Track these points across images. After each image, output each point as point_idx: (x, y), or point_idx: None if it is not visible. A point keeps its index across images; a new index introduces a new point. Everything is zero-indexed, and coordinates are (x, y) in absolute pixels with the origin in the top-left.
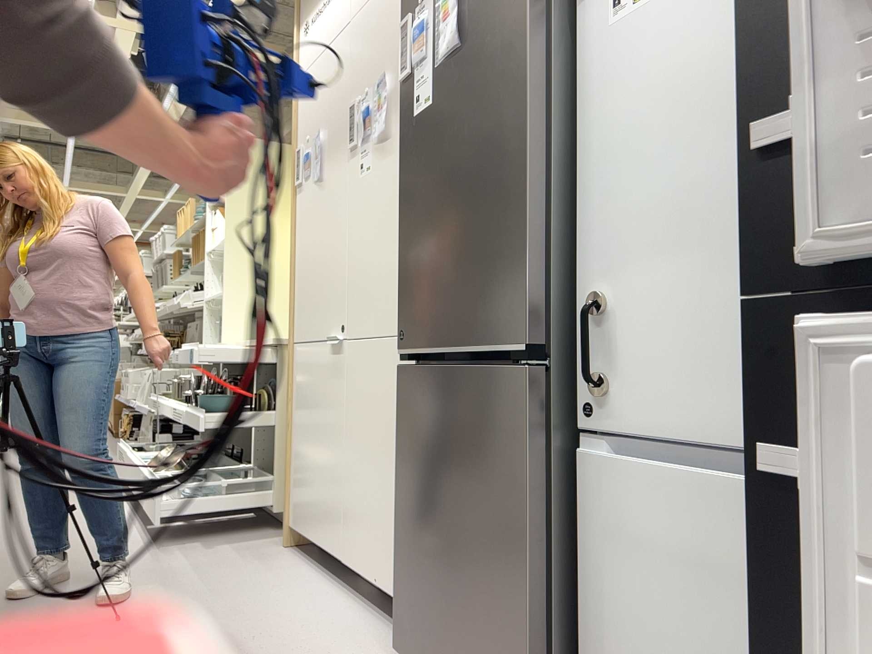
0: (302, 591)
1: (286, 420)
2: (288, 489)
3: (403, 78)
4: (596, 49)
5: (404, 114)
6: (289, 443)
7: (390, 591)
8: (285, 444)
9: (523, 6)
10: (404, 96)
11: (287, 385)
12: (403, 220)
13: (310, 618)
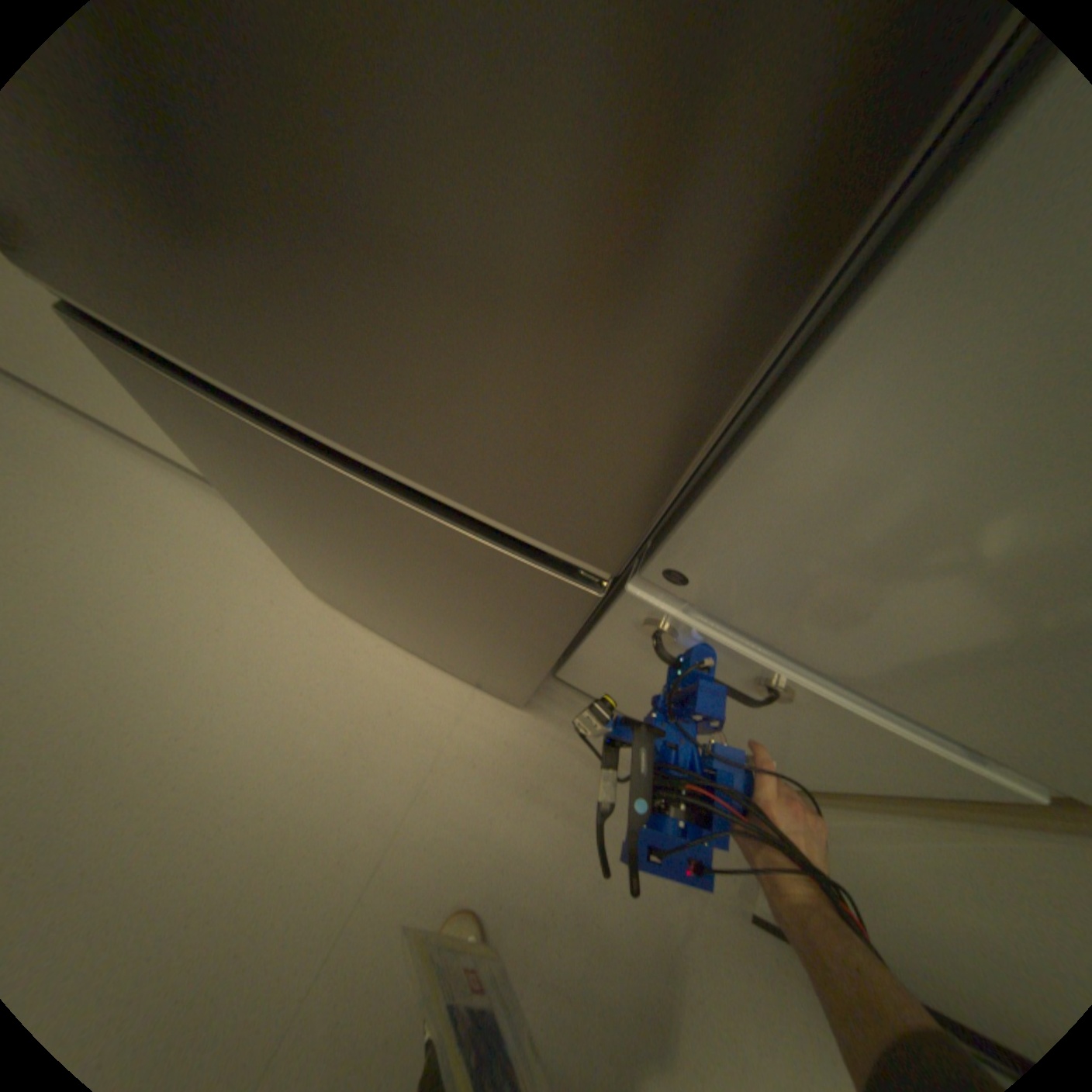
0: (82, 477)
1: None
2: None
3: None
4: None
5: None
6: None
7: None
8: None
9: None
10: None
11: None
12: None
13: (142, 537)
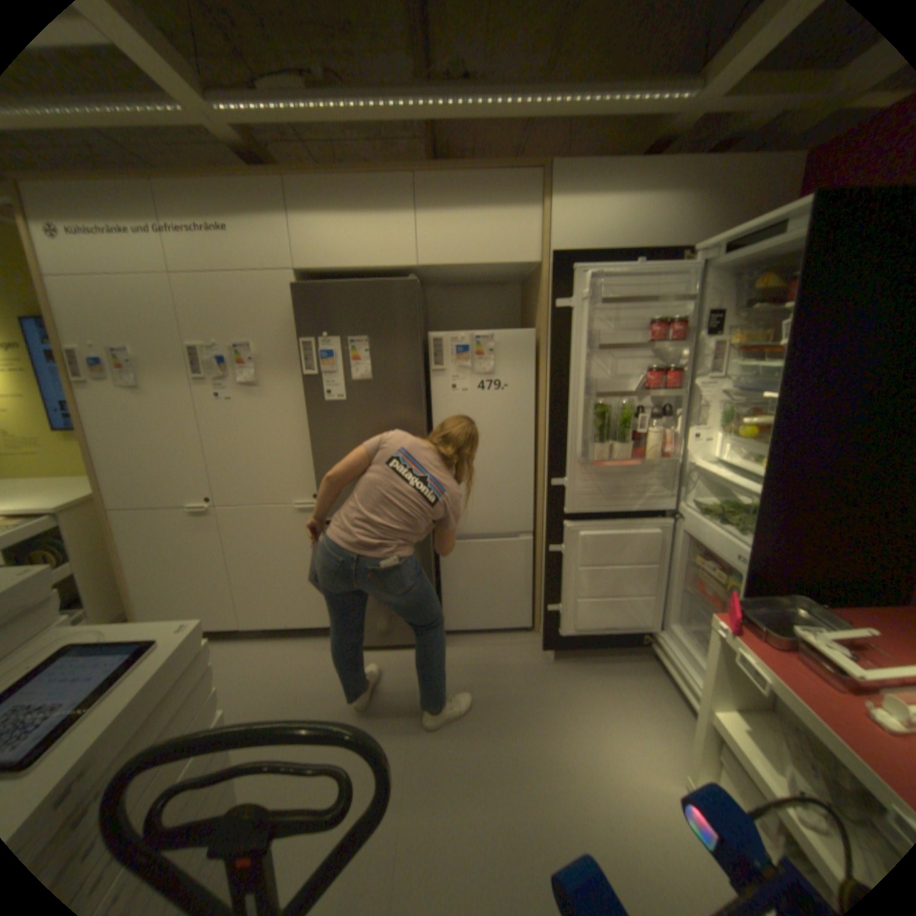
0: (220, 659)
1: (113, 566)
2: (131, 611)
3: (308, 374)
4: (441, 401)
5: (310, 394)
6: (122, 581)
7: (300, 625)
8: (117, 583)
9: (418, 381)
10: (309, 384)
11: (106, 542)
12: (317, 453)
13: (257, 665)
